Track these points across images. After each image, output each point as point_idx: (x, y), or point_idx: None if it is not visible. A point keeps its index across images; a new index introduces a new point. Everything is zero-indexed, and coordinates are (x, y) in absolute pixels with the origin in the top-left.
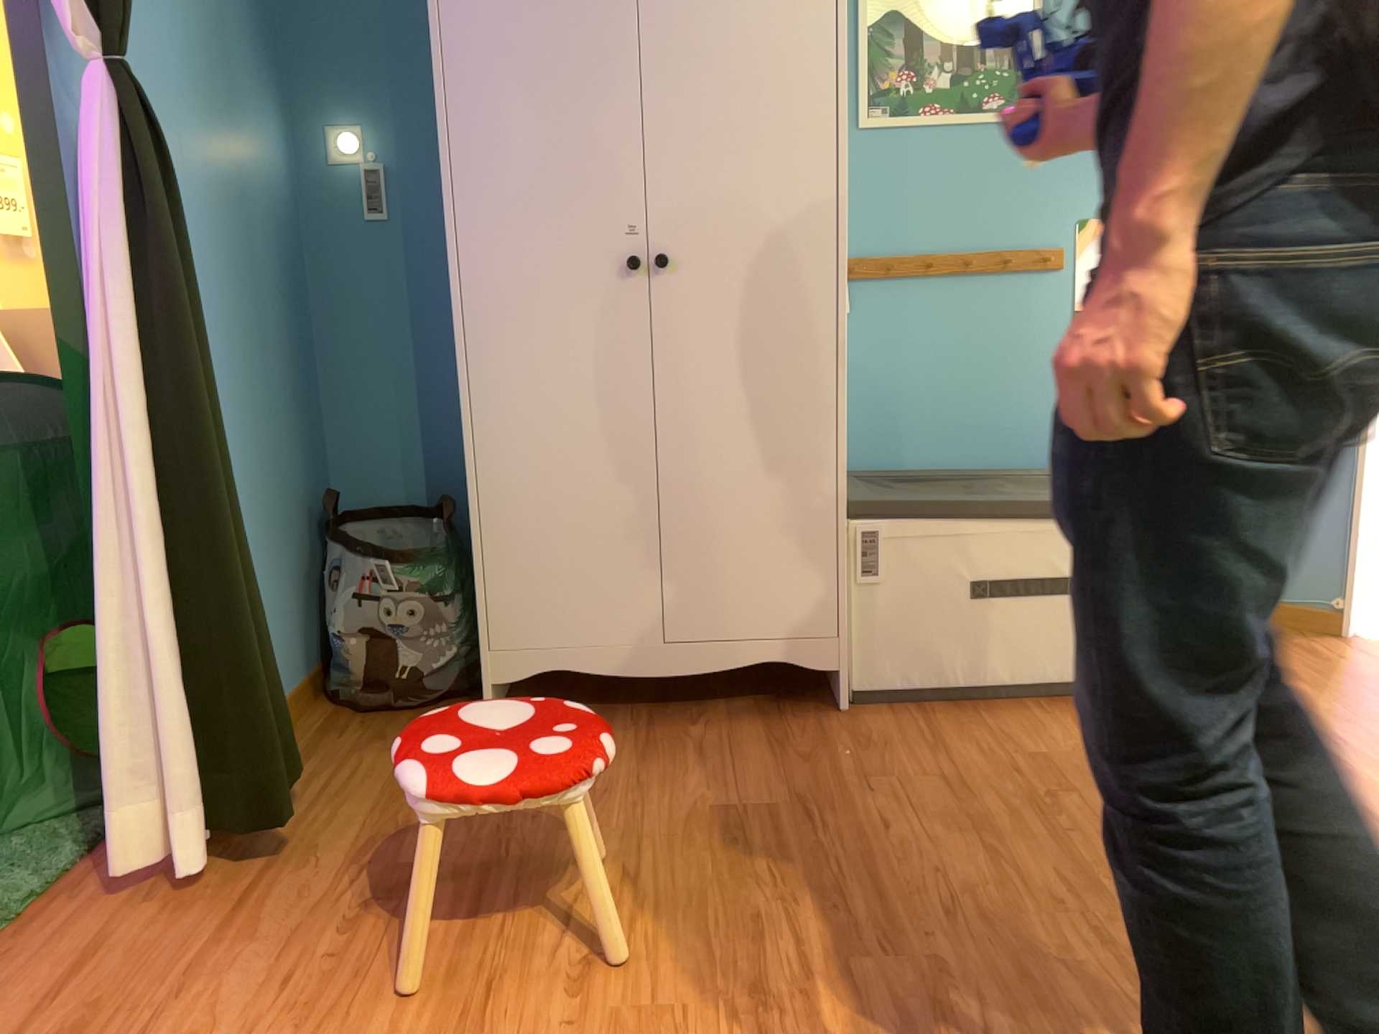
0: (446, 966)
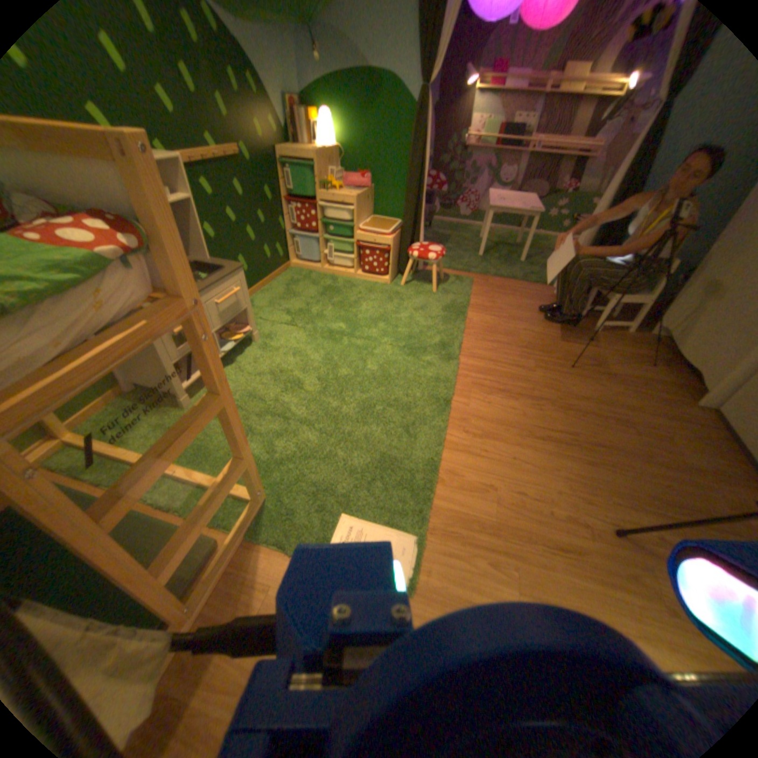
0: (529, 320)
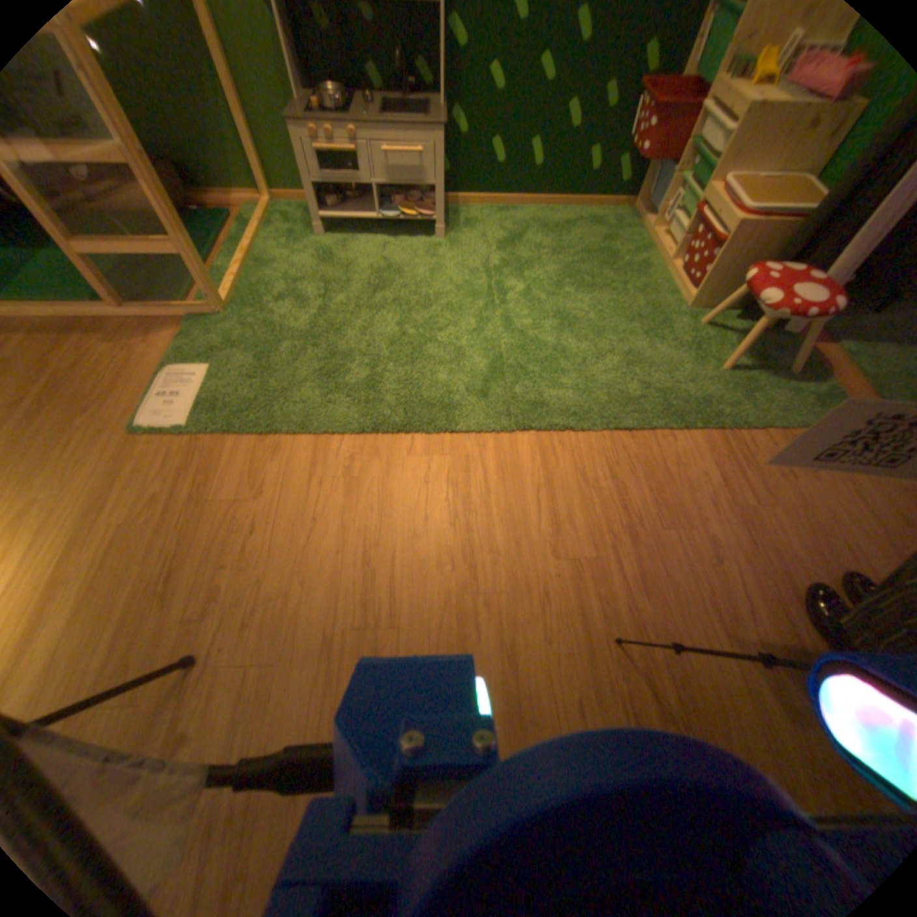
0: (772, 561)
